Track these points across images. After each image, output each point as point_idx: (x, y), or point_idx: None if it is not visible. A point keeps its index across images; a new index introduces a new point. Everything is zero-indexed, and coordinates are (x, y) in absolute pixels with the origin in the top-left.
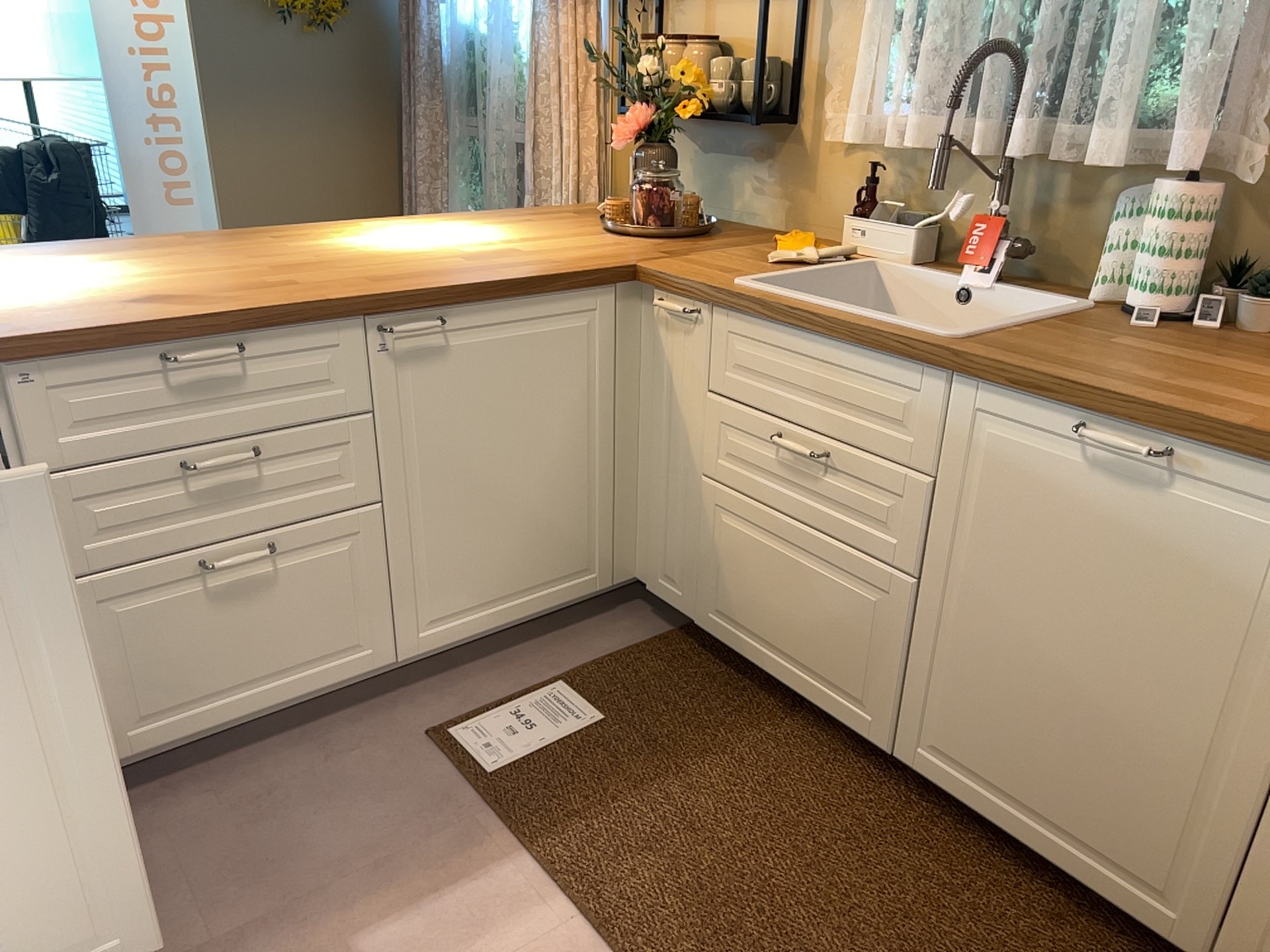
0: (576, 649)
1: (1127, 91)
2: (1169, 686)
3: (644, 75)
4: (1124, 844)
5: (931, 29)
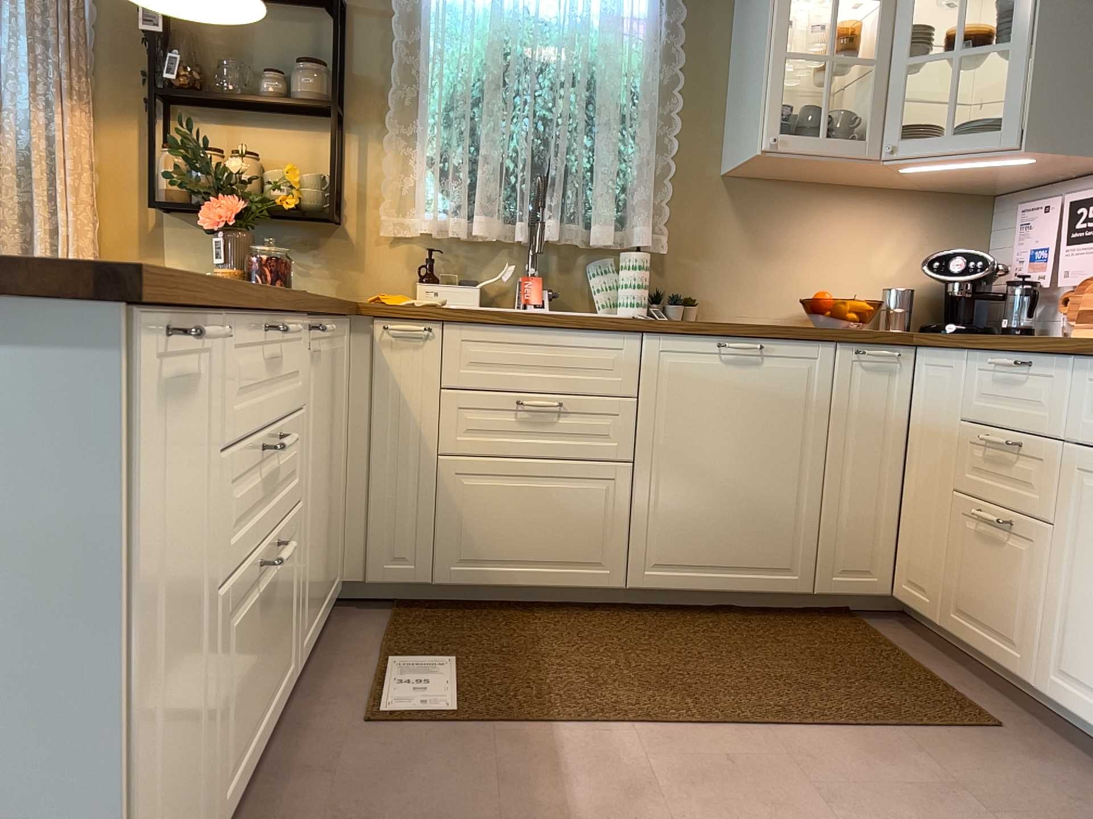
0: (354, 643)
1: (612, 204)
2: (778, 459)
3: (236, 171)
4: (770, 553)
5: (481, 164)
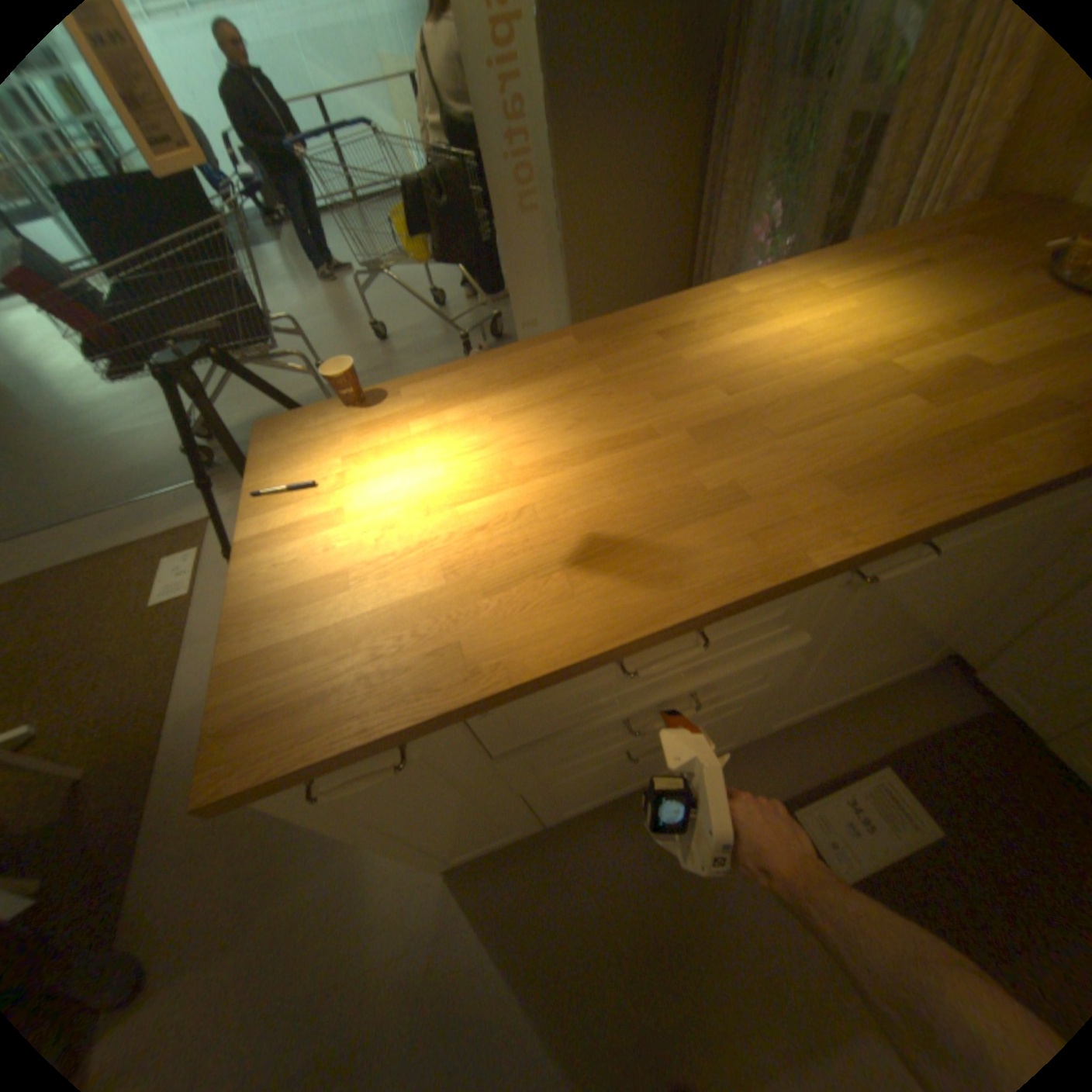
0: (895, 719)
1: None
2: None
3: None
4: None
5: None
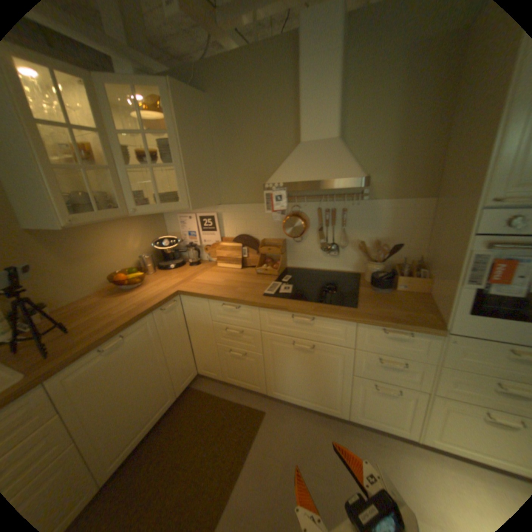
0: None
1: None
2: (147, 371)
3: None
4: (158, 404)
5: None
